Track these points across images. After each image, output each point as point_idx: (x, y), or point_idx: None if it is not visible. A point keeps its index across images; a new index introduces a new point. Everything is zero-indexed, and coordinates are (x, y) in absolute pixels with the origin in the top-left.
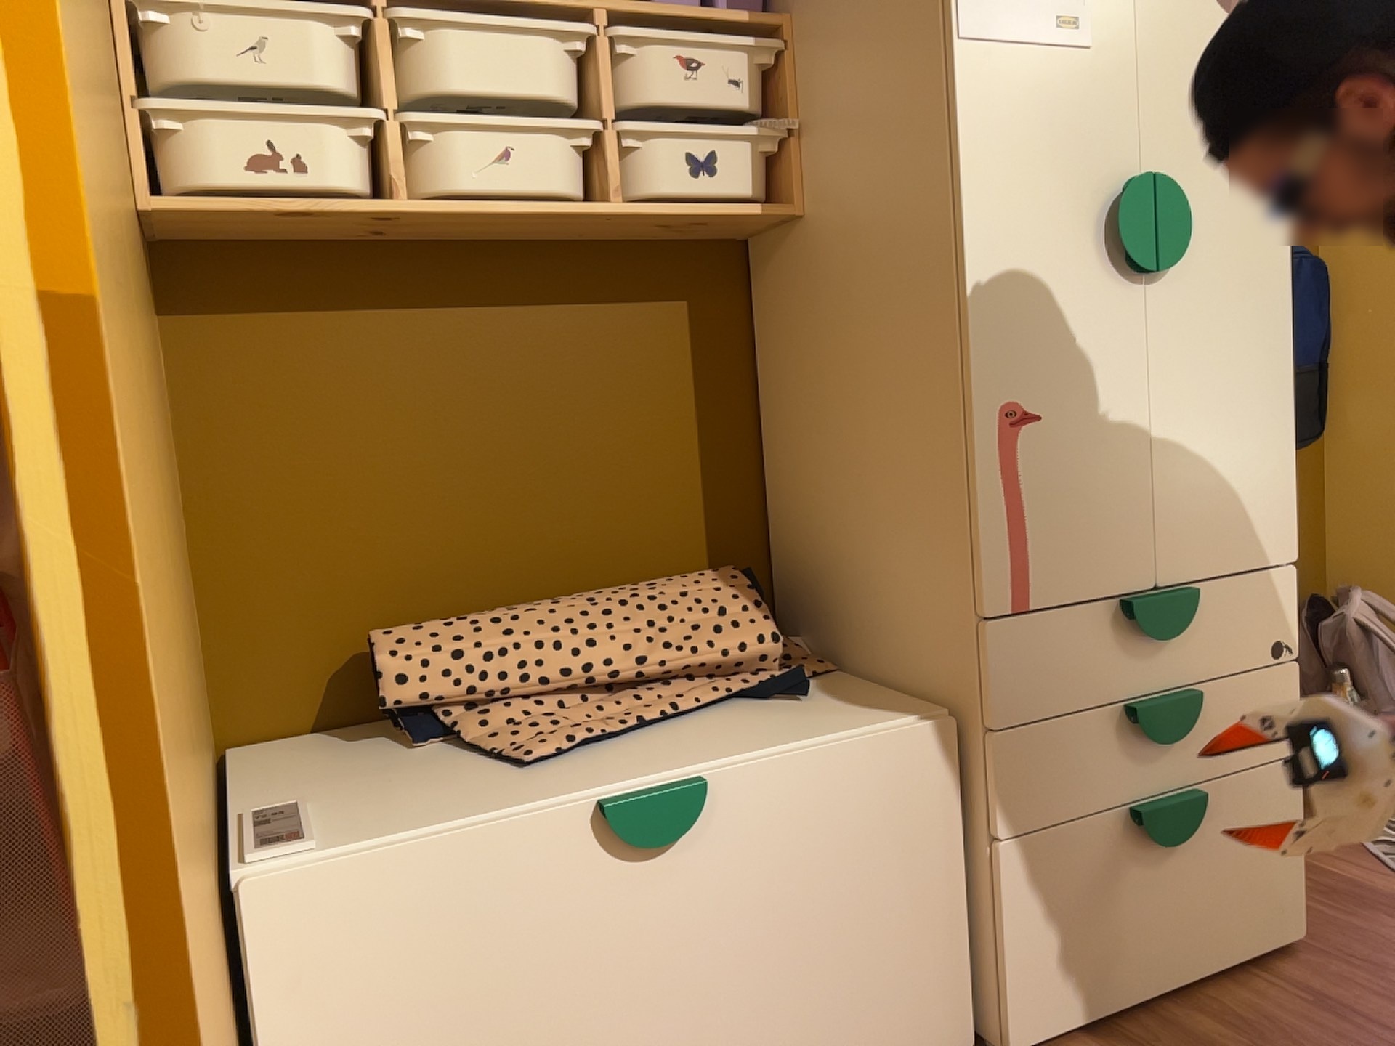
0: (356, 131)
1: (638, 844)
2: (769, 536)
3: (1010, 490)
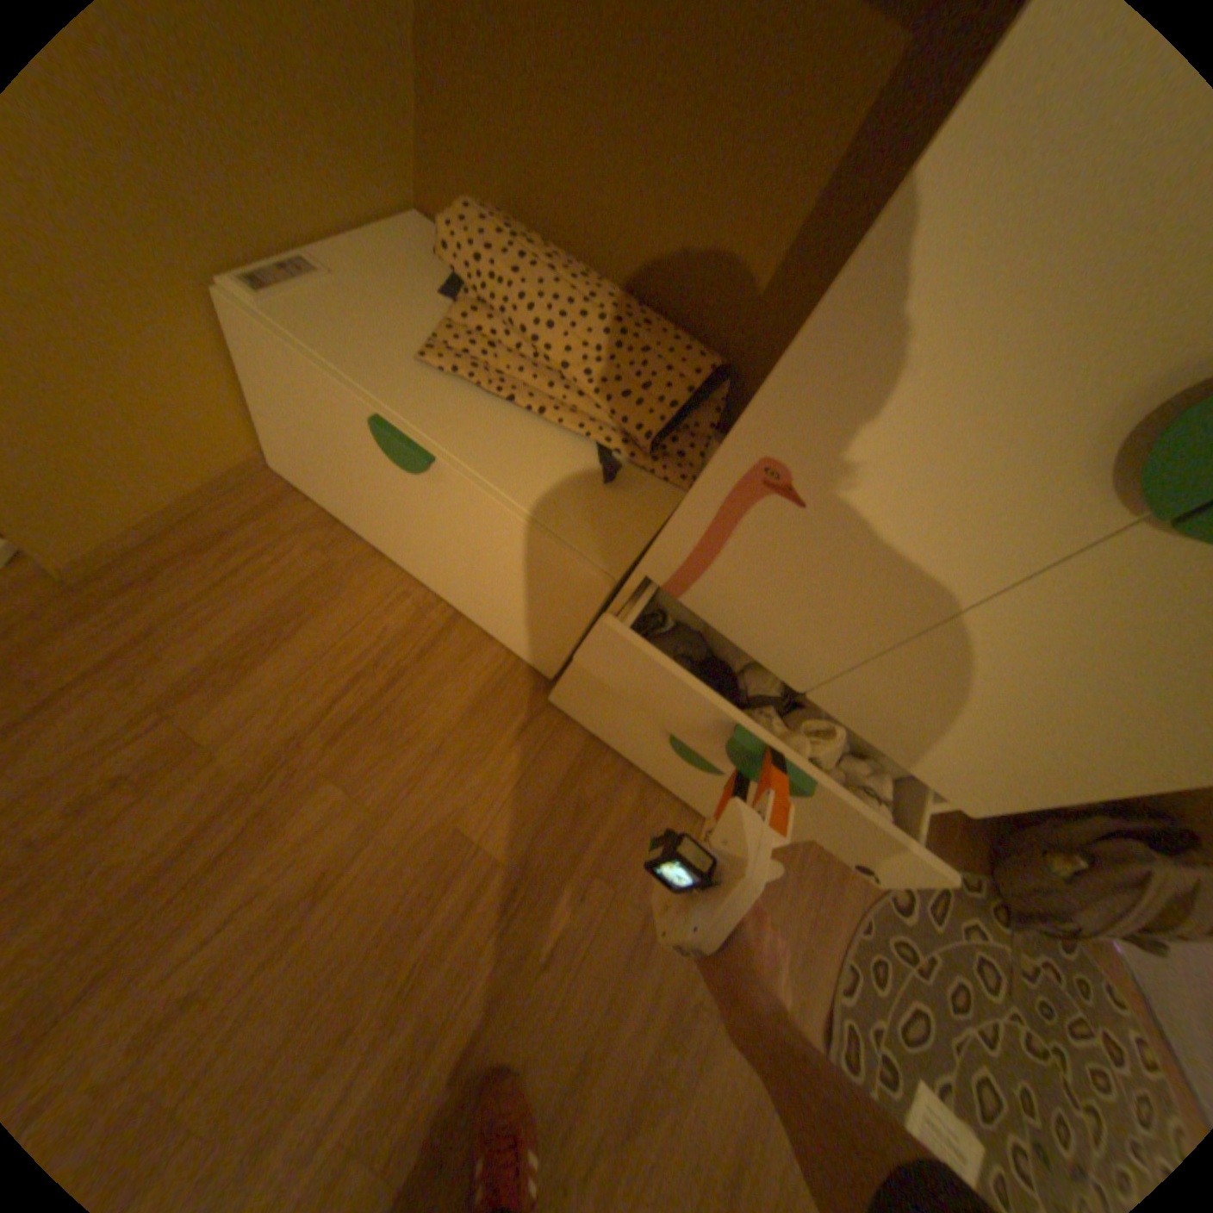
0: None
1: (389, 452)
2: None
3: (720, 523)
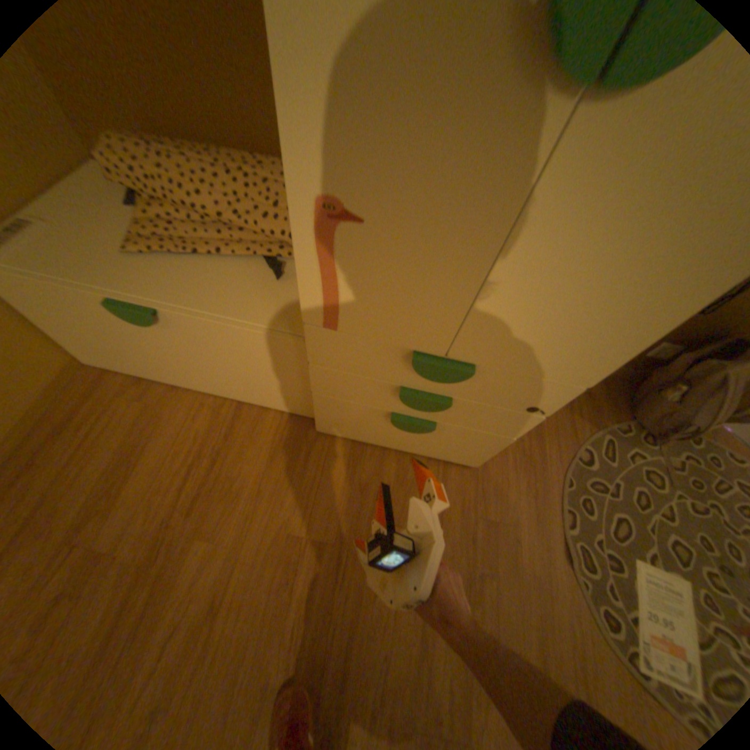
0: None
1: (126, 319)
2: None
3: (323, 263)
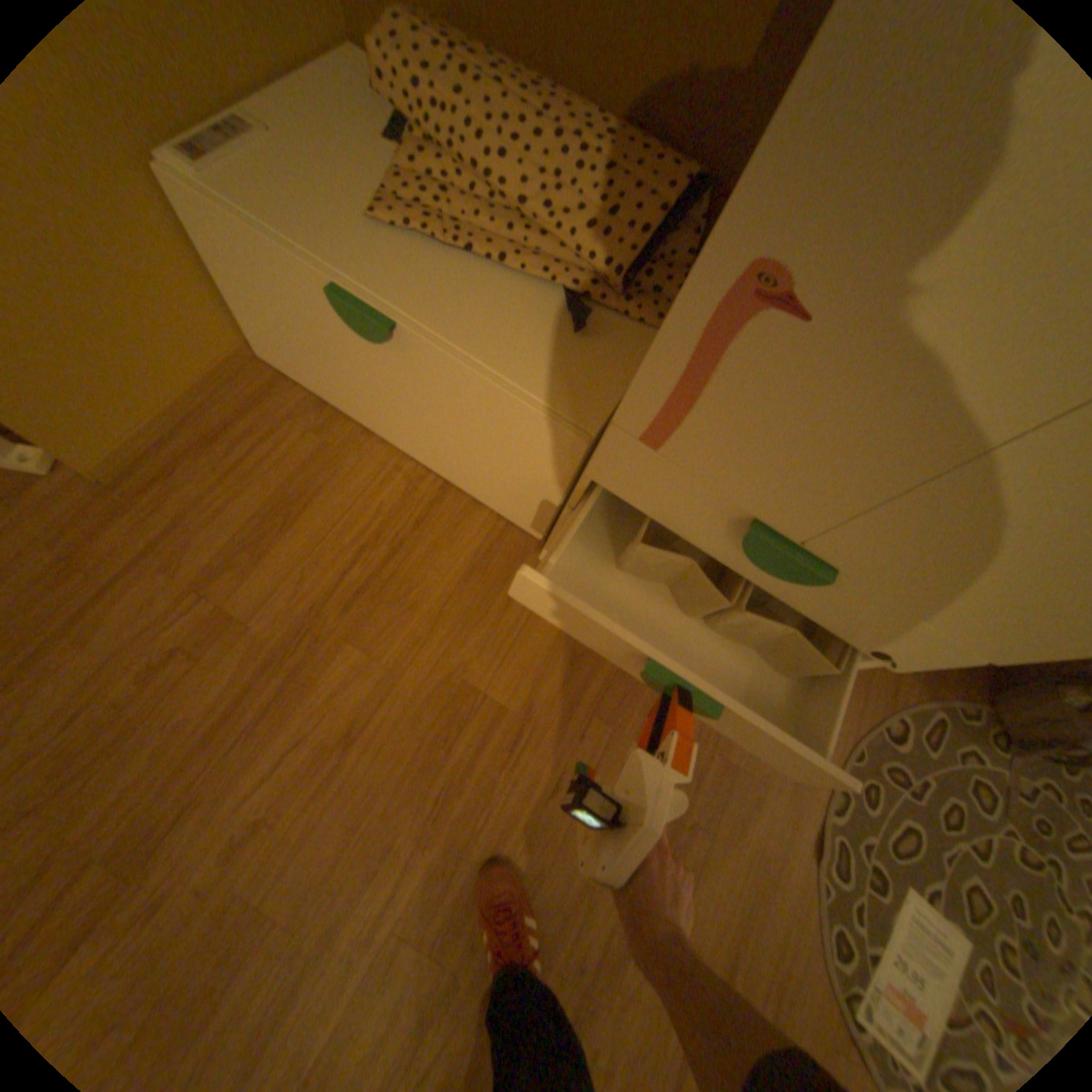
0: None
1: (351, 323)
2: None
3: (701, 355)
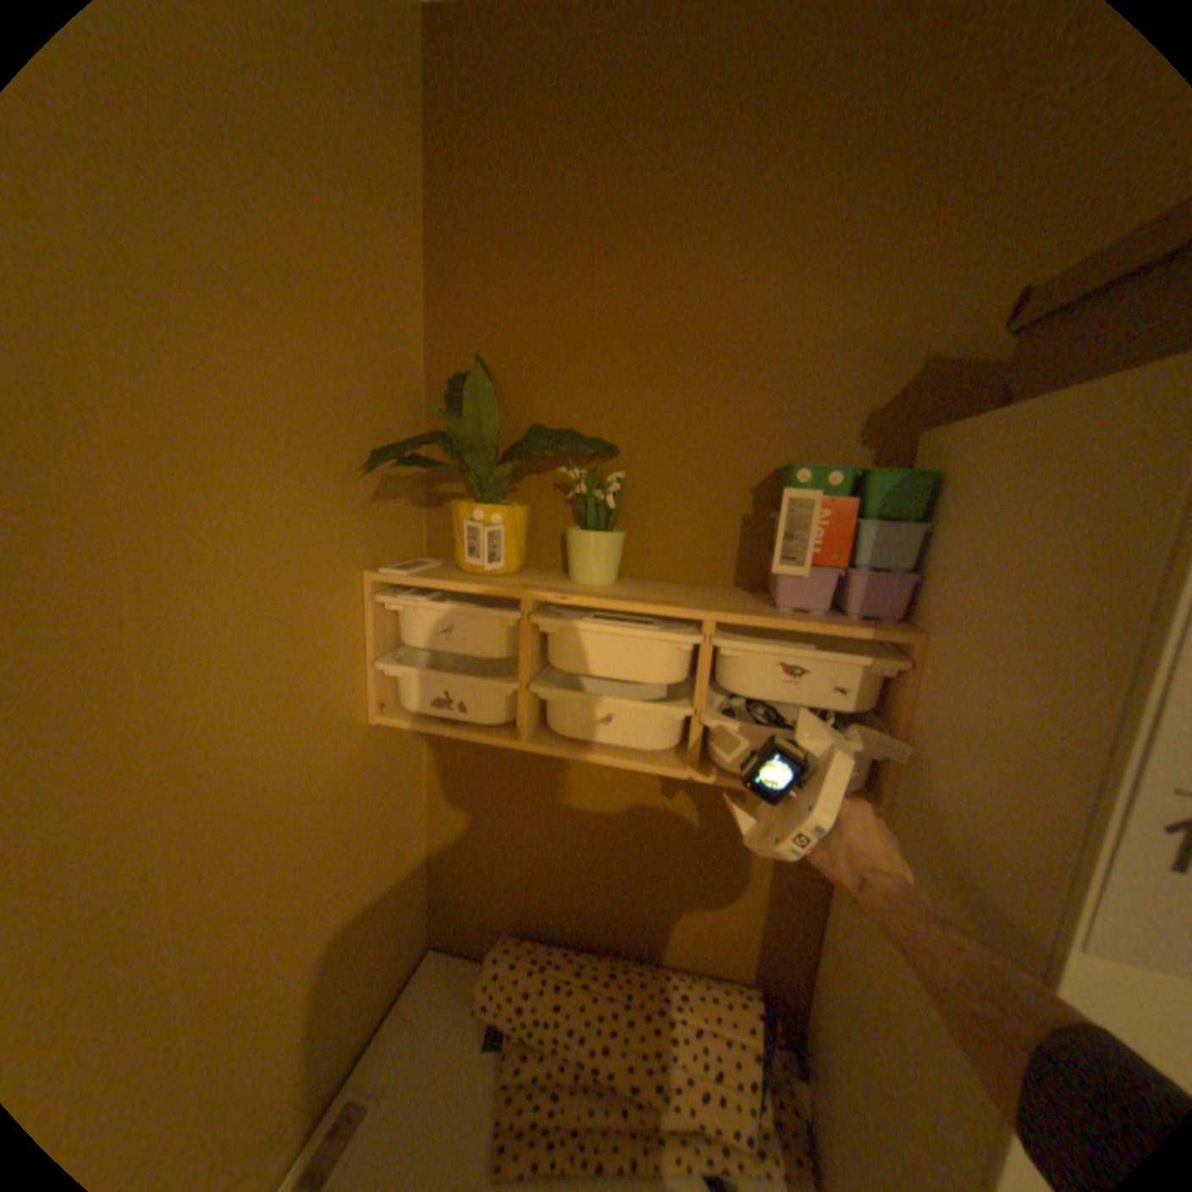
0: (502, 686)
1: None
2: (815, 978)
3: None
